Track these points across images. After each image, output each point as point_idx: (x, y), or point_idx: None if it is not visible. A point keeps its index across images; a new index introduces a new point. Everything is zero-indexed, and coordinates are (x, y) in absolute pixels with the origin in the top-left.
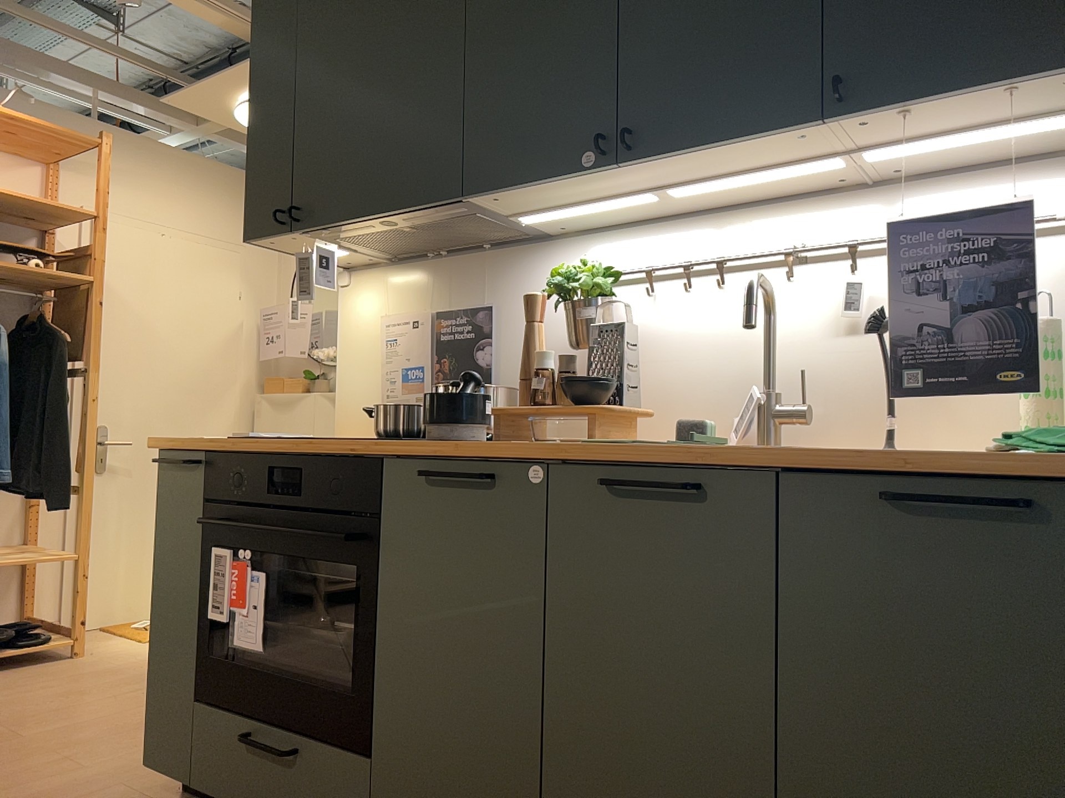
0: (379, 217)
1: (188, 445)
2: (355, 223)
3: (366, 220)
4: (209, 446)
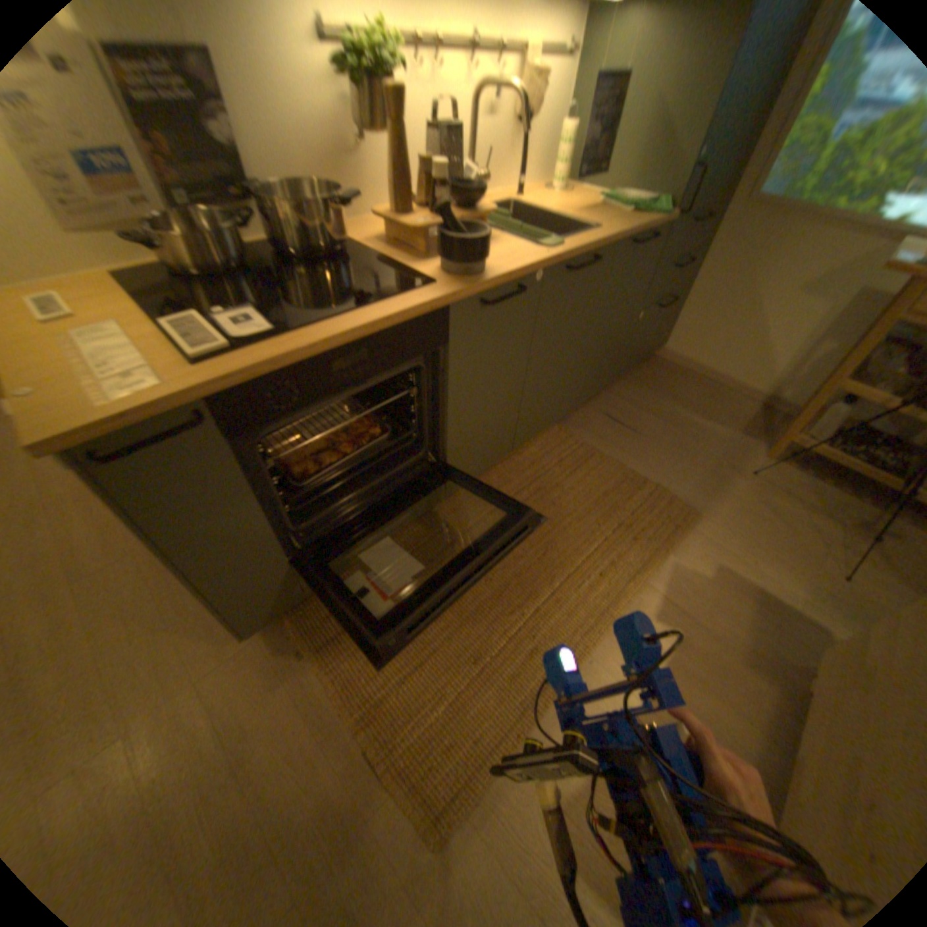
0: None
1: (166, 407)
2: None
3: None
4: (198, 389)
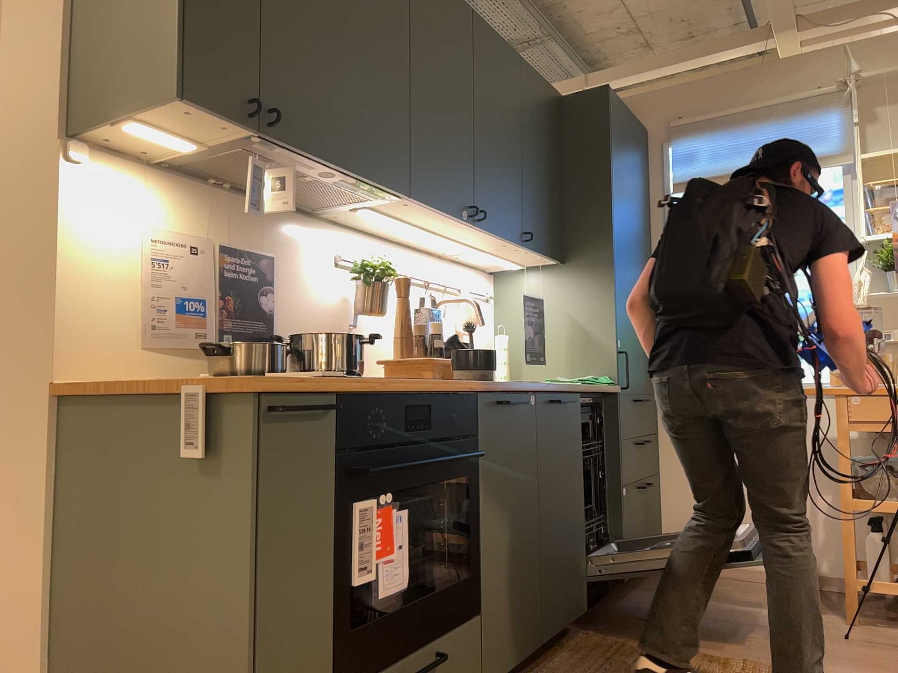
0: (342, 171)
1: (319, 387)
2: (316, 162)
3: (329, 166)
4: (331, 387)
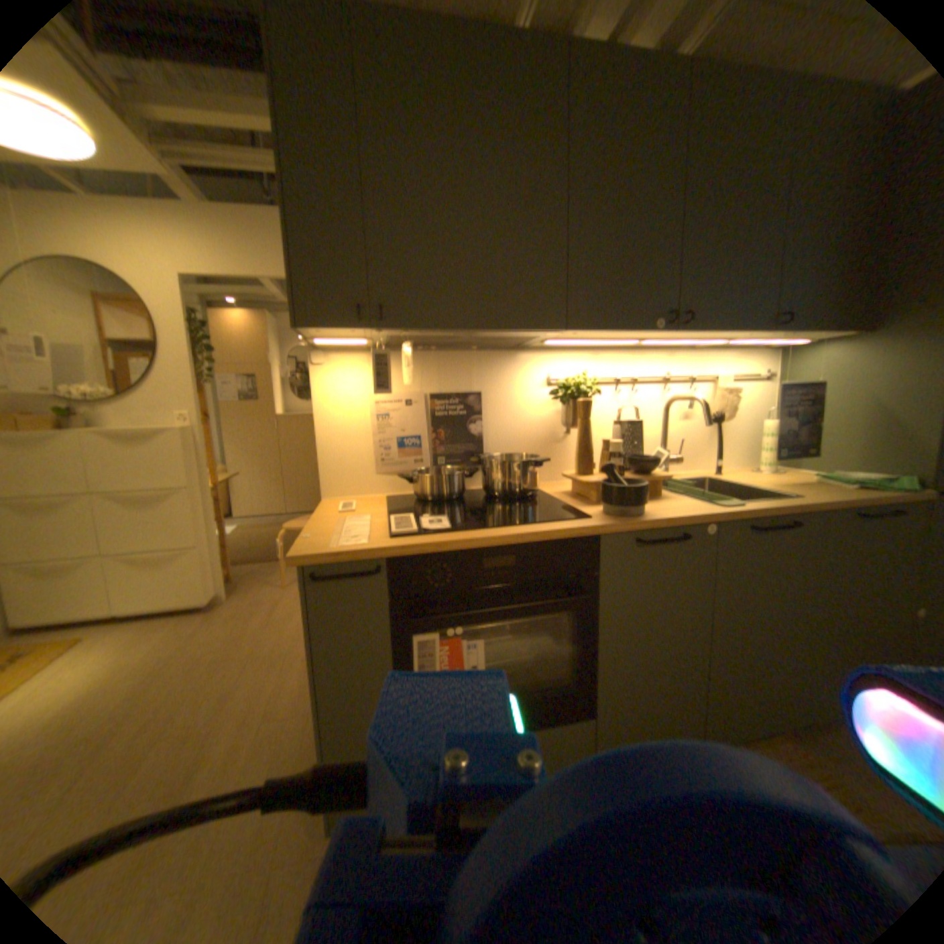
0: (474, 329)
1: (361, 555)
2: (443, 330)
3: (458, 329)
4: (384, 550)
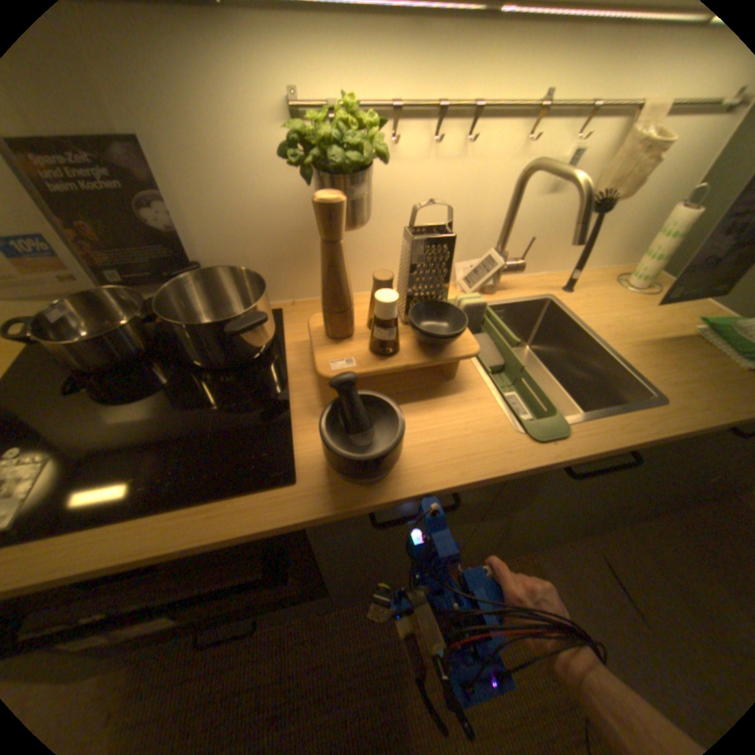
0: None
1: None
2: None
3: None
4: None
